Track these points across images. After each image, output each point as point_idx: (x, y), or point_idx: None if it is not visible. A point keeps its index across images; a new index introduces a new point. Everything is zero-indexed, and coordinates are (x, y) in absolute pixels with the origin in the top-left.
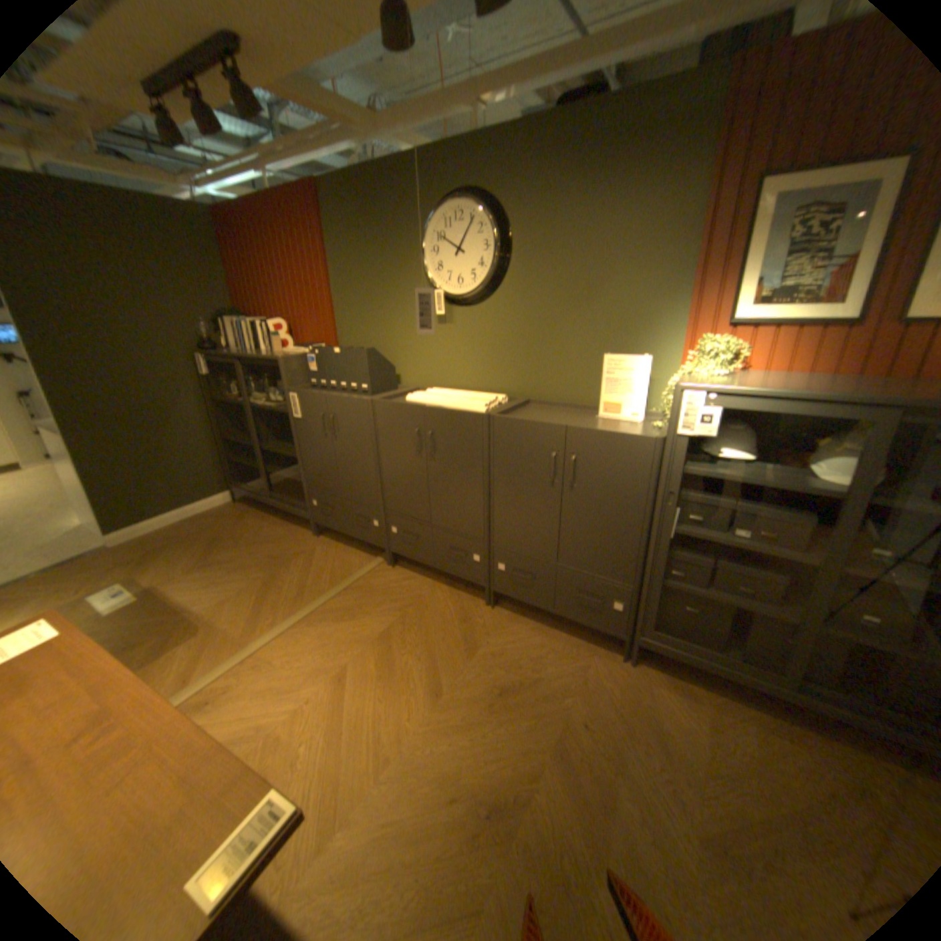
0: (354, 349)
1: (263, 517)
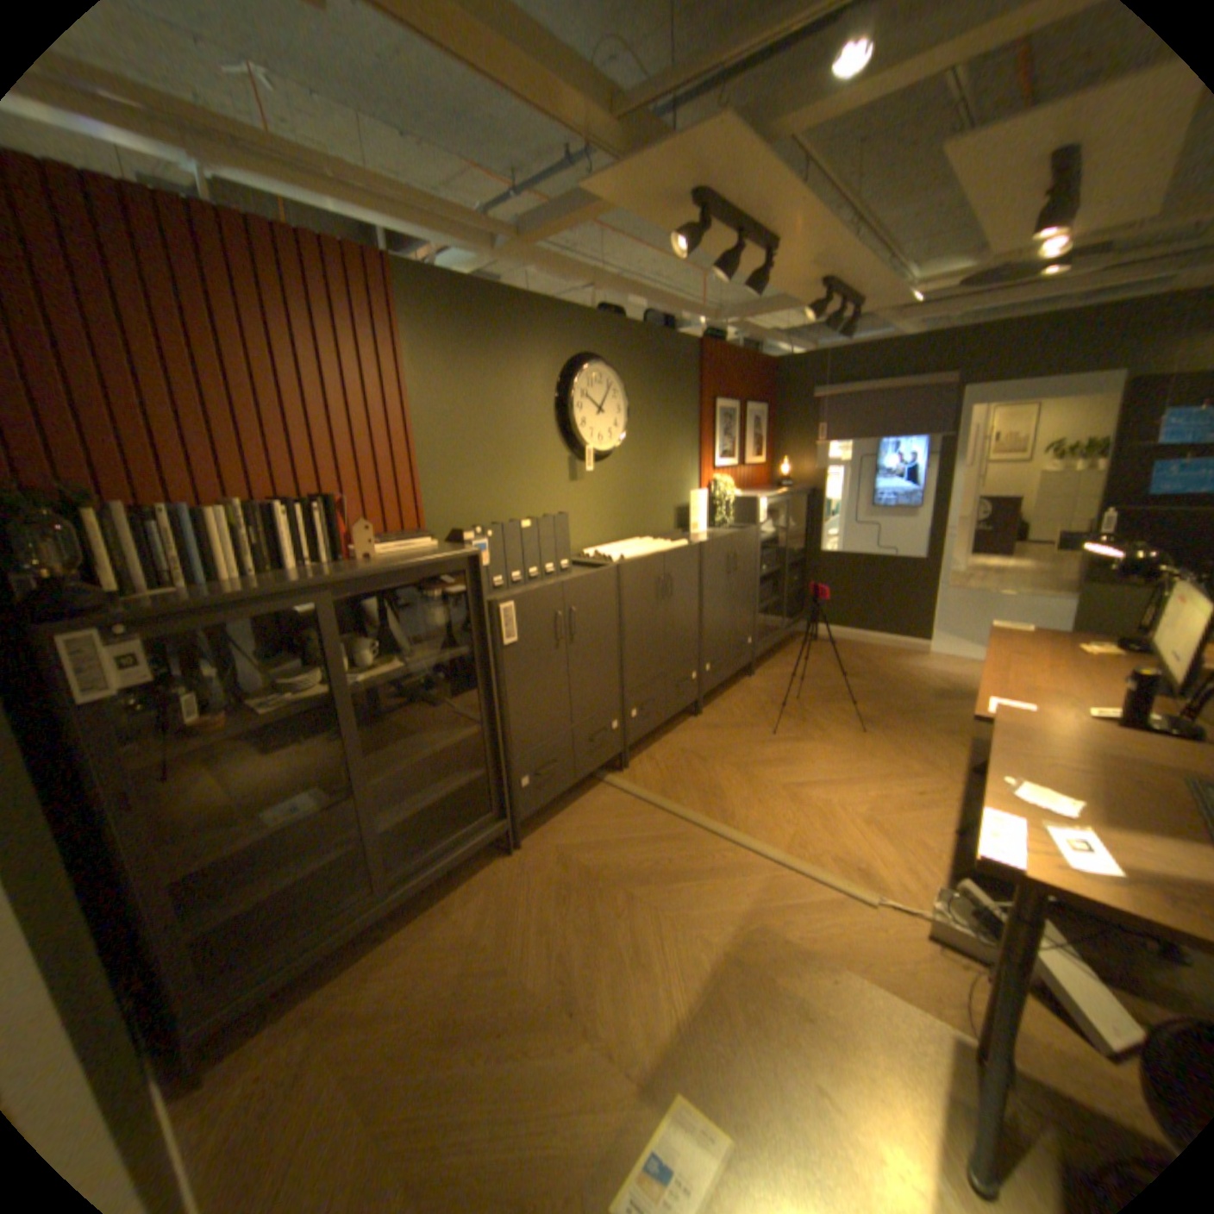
0: (553, 518)
1: (369, 965)
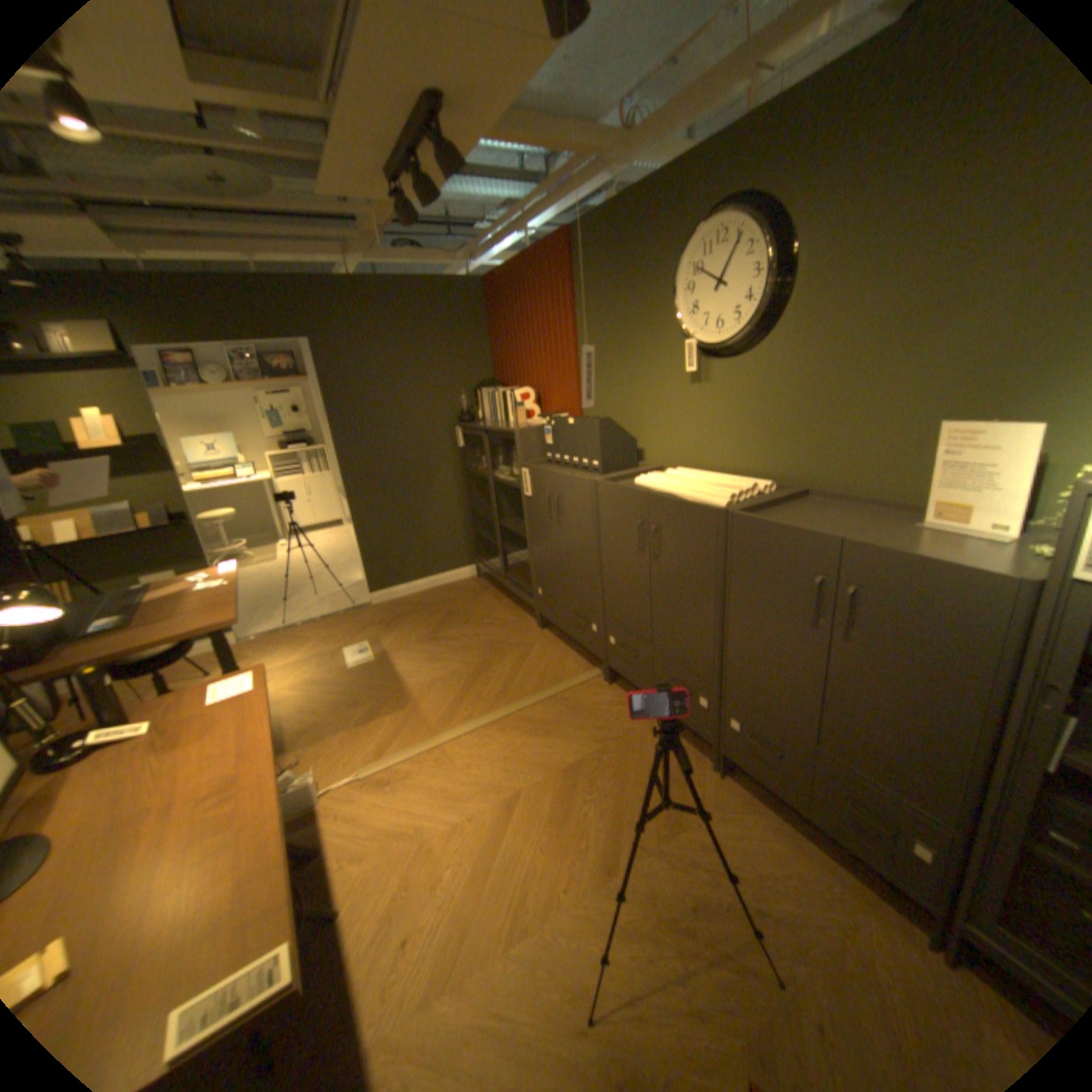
0: (587, 420)
1: (500, 597)
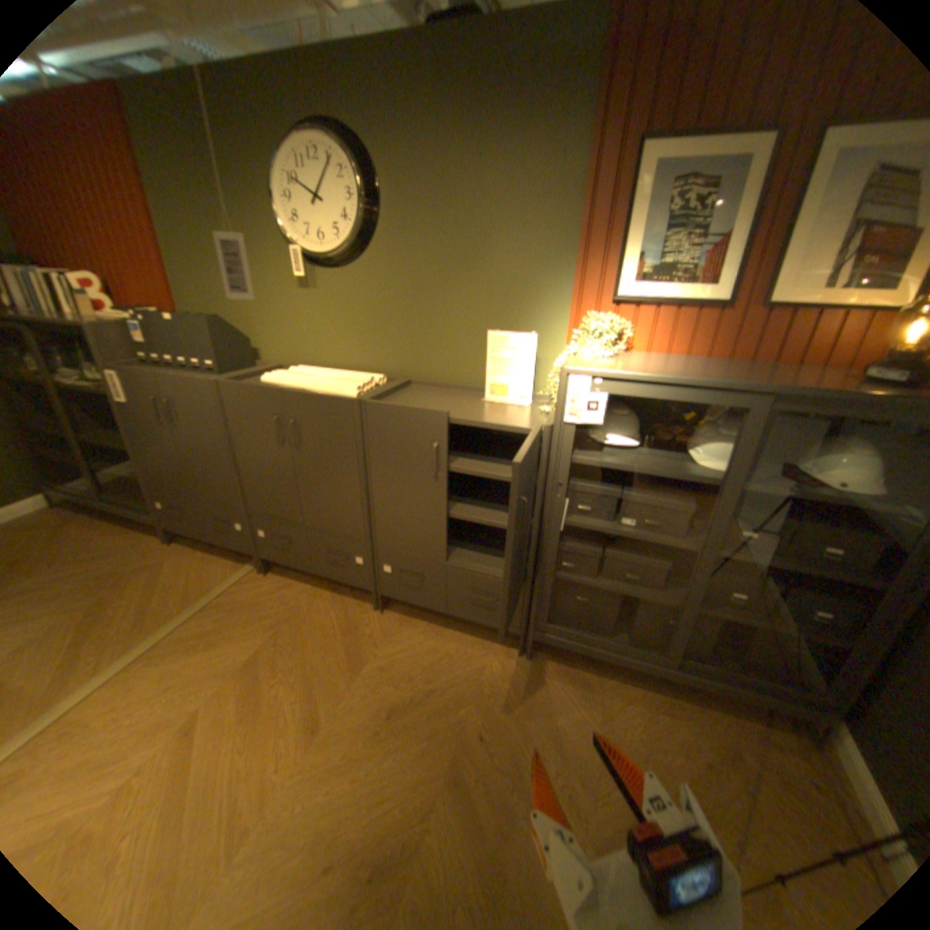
0: (188, 316)
1: (93, 525)
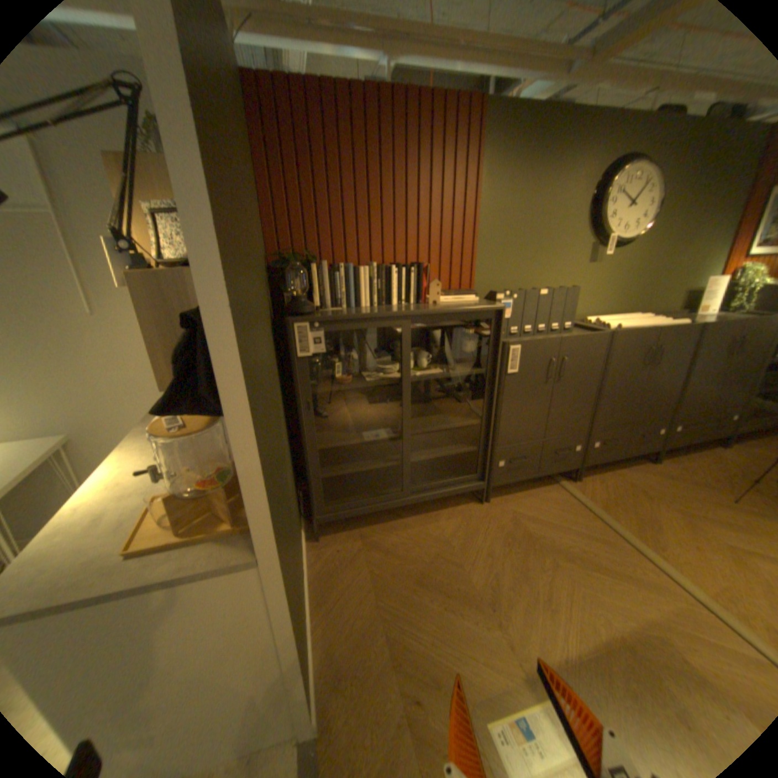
0: (567, 289)
1: (394, 526)
